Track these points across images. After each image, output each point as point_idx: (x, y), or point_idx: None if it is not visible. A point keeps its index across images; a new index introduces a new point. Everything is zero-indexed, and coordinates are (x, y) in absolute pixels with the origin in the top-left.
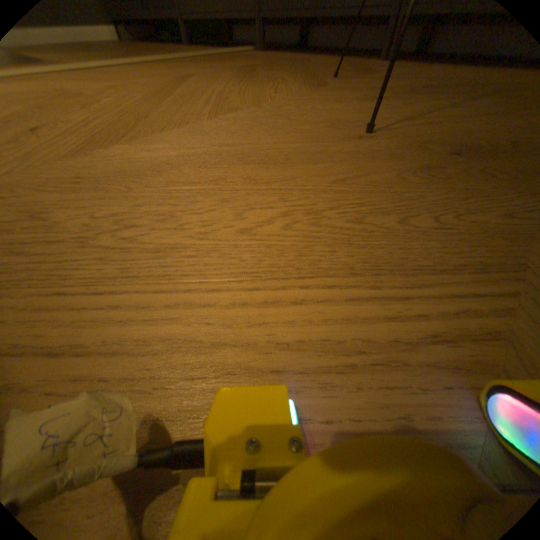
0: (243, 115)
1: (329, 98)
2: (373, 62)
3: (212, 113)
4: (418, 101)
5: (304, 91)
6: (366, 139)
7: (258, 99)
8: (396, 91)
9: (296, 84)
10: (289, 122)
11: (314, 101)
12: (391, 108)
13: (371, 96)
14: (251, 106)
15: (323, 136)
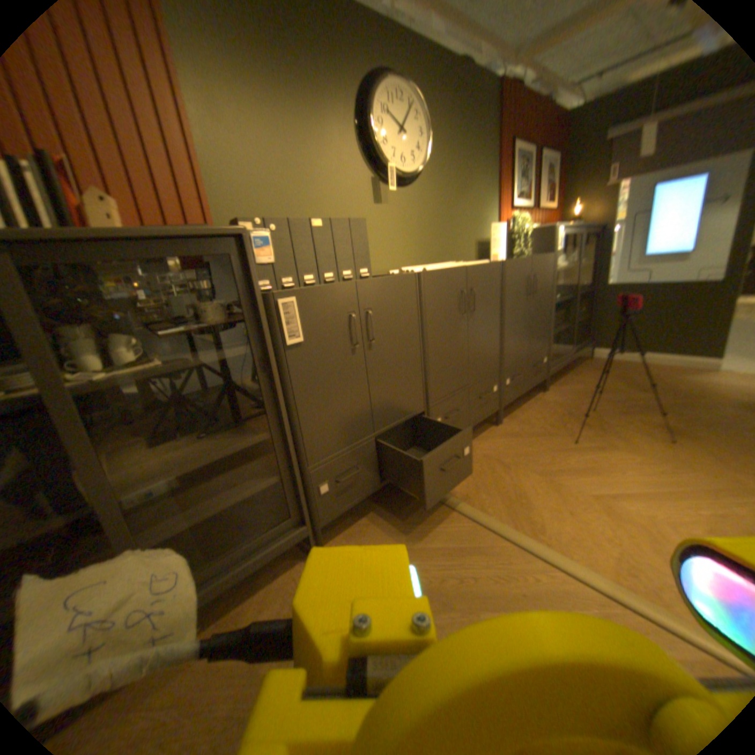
0: (678, 466)
1: (628, 447)
2: (500, 428)
3: (685, 474)
4: (616, 431)
5: (619, 453)
6: (678, 444)
7: (648, 464)
8: (600, 433)
9: (601, 455)
10: (676, 456)
11: (637, 451)
12: (633, 437)
13: (615, 439)
14: (663, 465)
15: (684, 451)
